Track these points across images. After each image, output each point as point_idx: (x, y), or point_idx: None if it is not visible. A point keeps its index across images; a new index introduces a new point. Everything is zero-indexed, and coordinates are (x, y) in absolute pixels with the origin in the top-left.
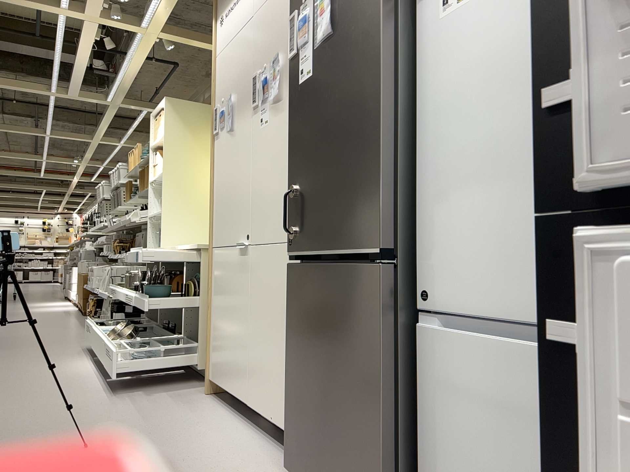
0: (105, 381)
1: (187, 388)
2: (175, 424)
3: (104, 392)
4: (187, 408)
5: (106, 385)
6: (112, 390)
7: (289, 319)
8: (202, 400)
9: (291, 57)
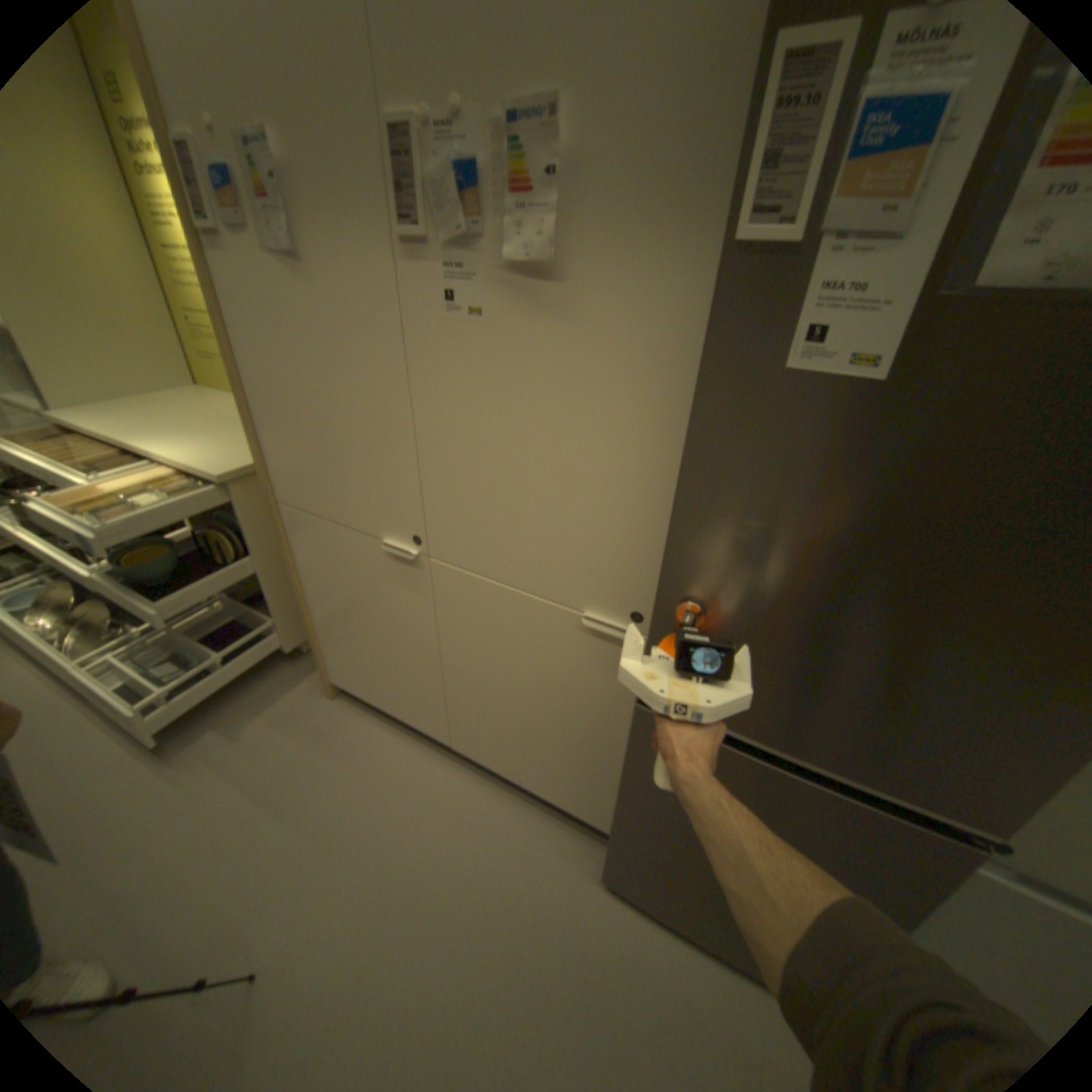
0: (107, 719)
1: (287, 691)
2: (348, 810)
3: (139, 761)
4: (331, 751)
5: (122, 733)
6: (150, 748)
7: (637, 768)
8: (336, 716)
9: (755, 231)
